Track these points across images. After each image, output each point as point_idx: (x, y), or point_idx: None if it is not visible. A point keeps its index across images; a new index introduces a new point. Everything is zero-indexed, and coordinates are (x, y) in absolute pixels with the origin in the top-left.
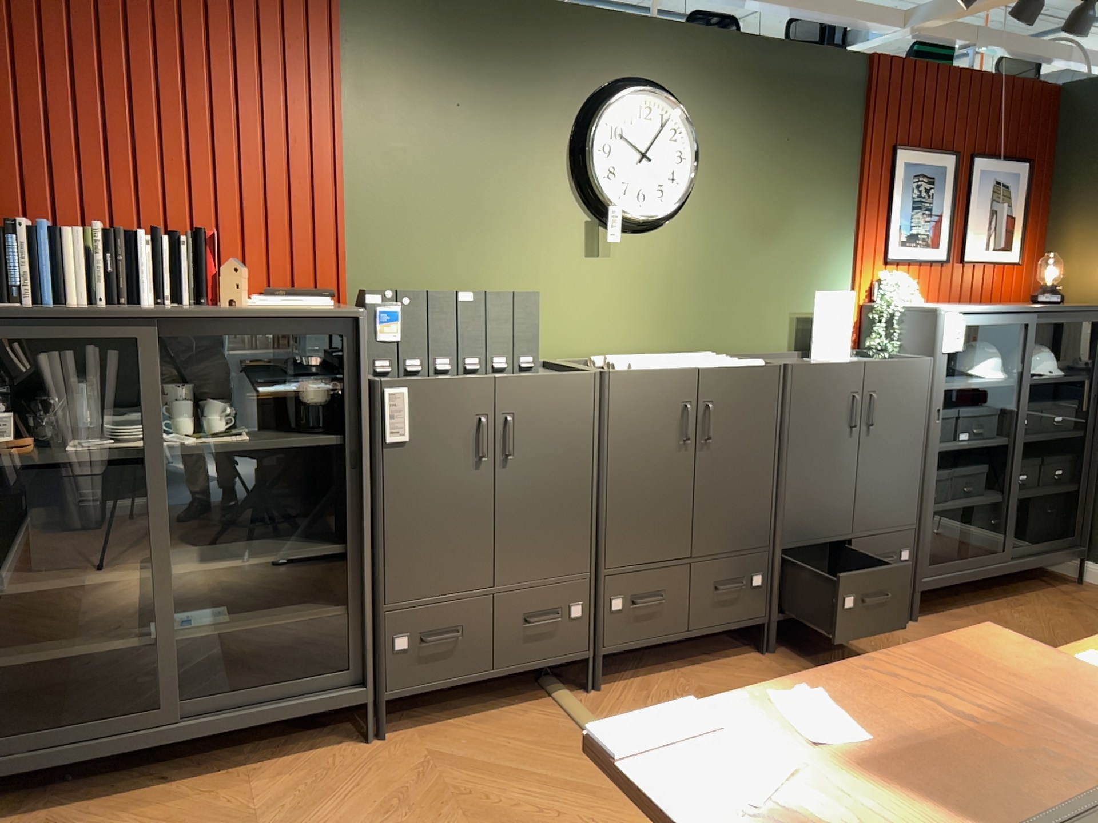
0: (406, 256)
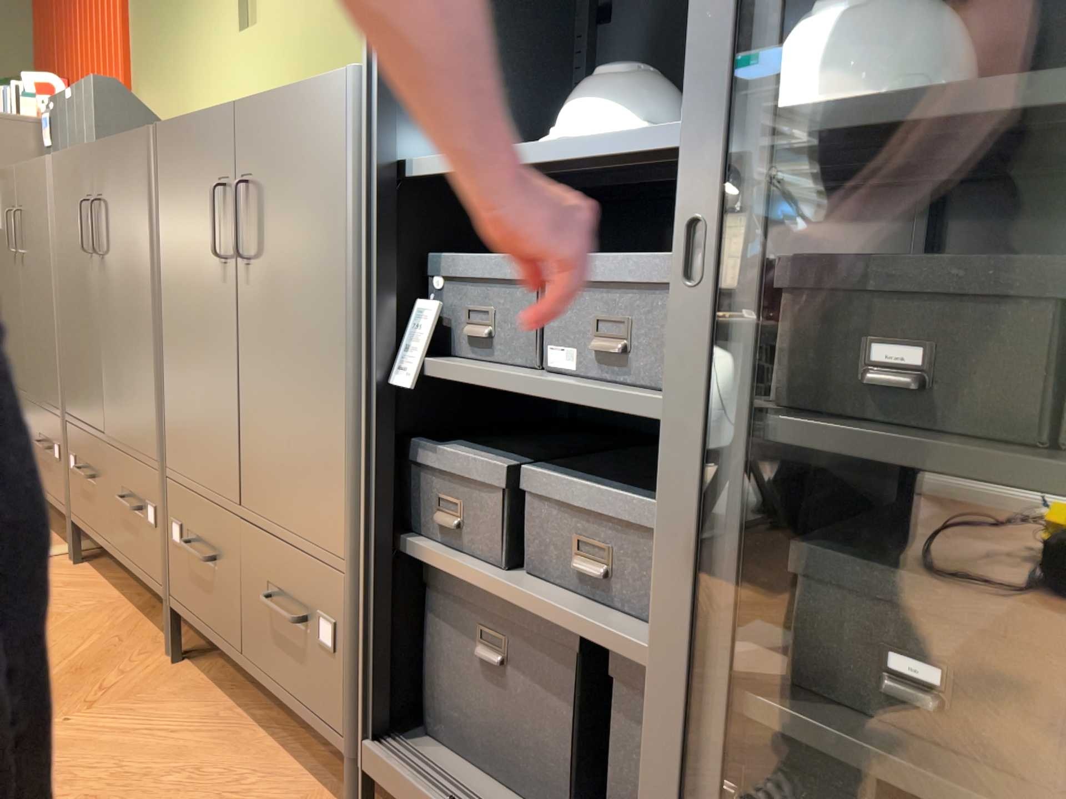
0: (153, 76)
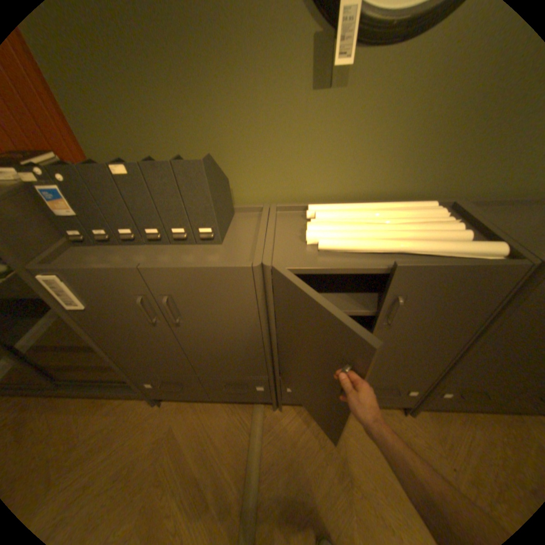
0: (117, 108)
